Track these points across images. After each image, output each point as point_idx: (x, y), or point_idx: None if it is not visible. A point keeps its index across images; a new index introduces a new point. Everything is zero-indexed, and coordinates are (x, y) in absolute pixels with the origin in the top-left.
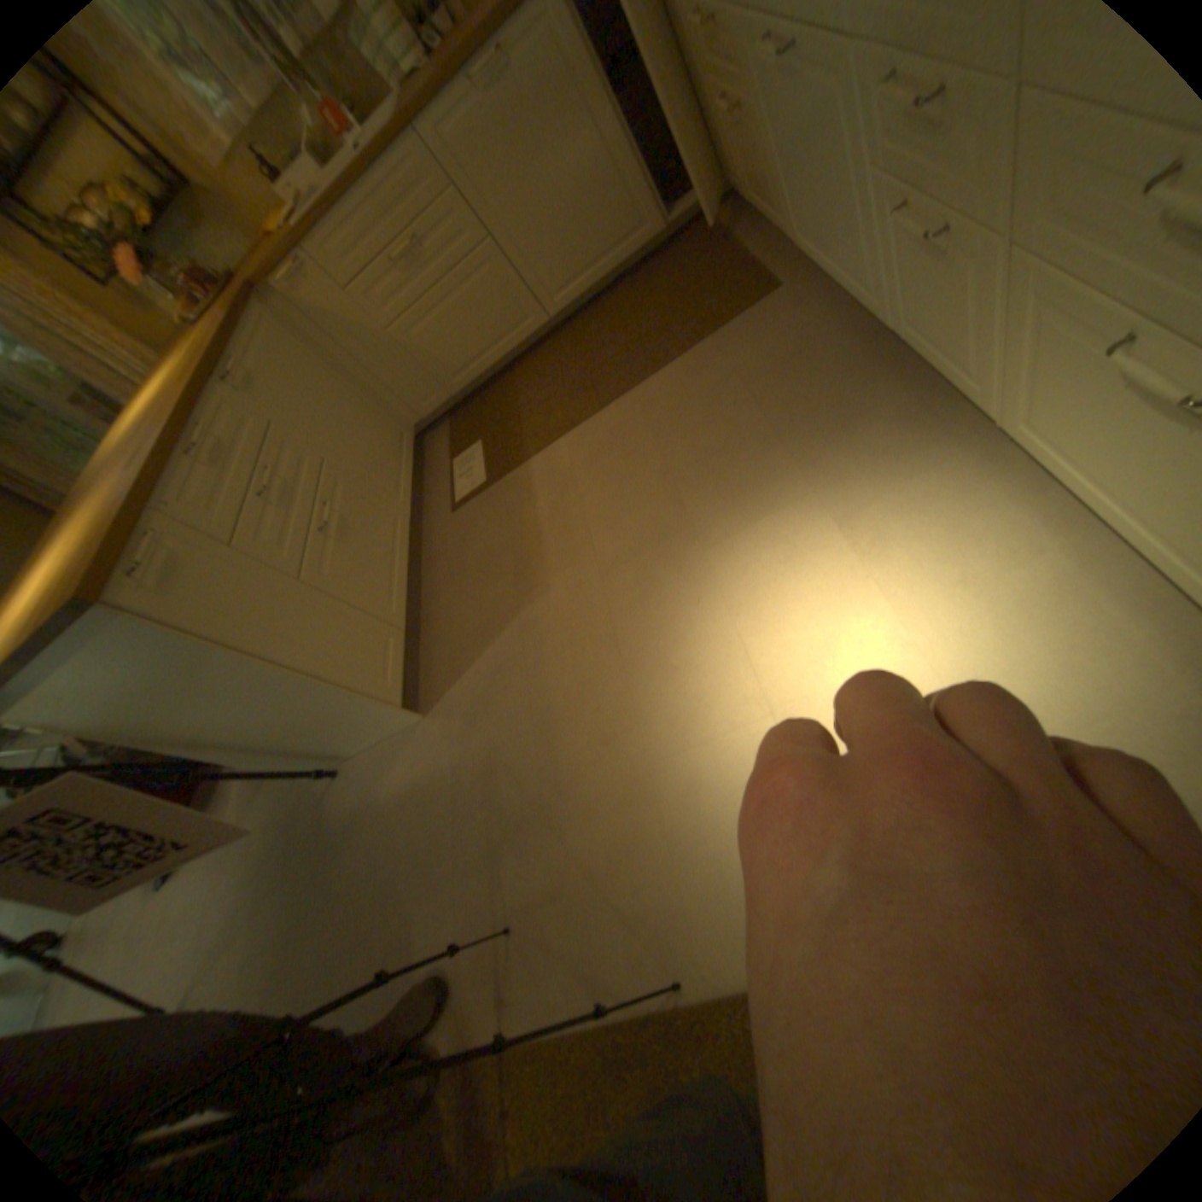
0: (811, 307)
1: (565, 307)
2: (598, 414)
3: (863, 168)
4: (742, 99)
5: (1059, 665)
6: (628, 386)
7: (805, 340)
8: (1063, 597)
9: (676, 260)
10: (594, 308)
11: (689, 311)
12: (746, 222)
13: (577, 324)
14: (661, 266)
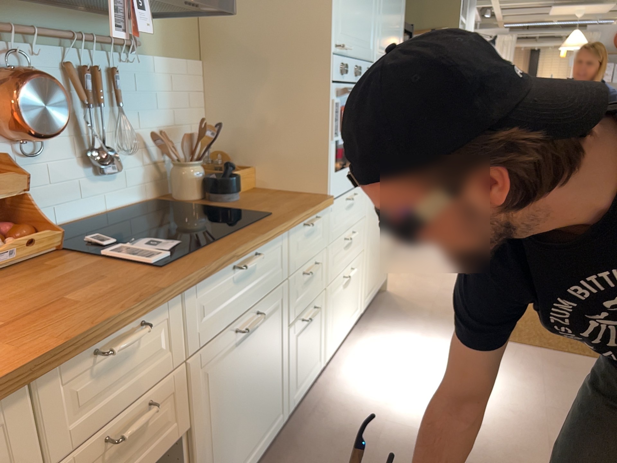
0: None
1: None
2: None
3: (284, 337)
4: None
5: (383, 346)
6: None
7: None
8: (364, 353)
9: None
10: None
11: None
12: None
13: None
14: None
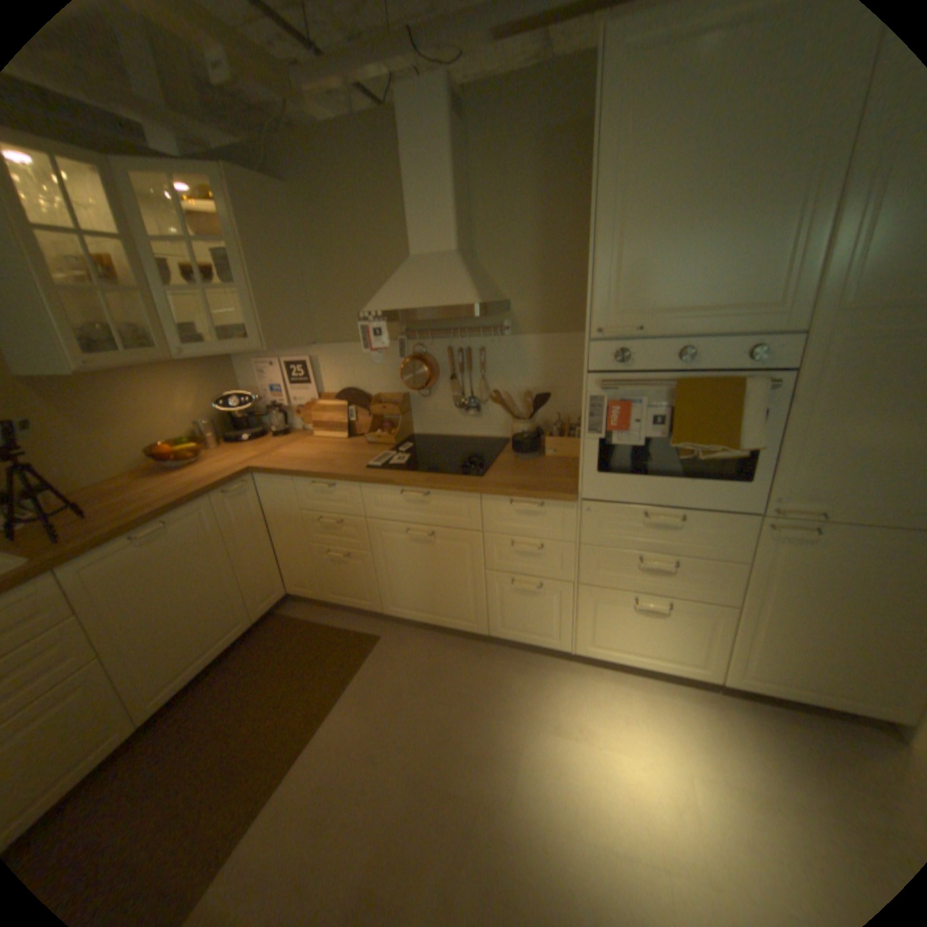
0: (413, 643)
1: (156, 712)
2: (281, 788)
3: (478, 572)
4: (352, 552)
5: (685, 731)
6: (301, 746)
7: (429, 660)
8: (653, 707)
9: (265, 646)
10: (183, 705)
11: (315, 672)
12: (313, 614)
13: (166, 726)
14: (251, 653)
